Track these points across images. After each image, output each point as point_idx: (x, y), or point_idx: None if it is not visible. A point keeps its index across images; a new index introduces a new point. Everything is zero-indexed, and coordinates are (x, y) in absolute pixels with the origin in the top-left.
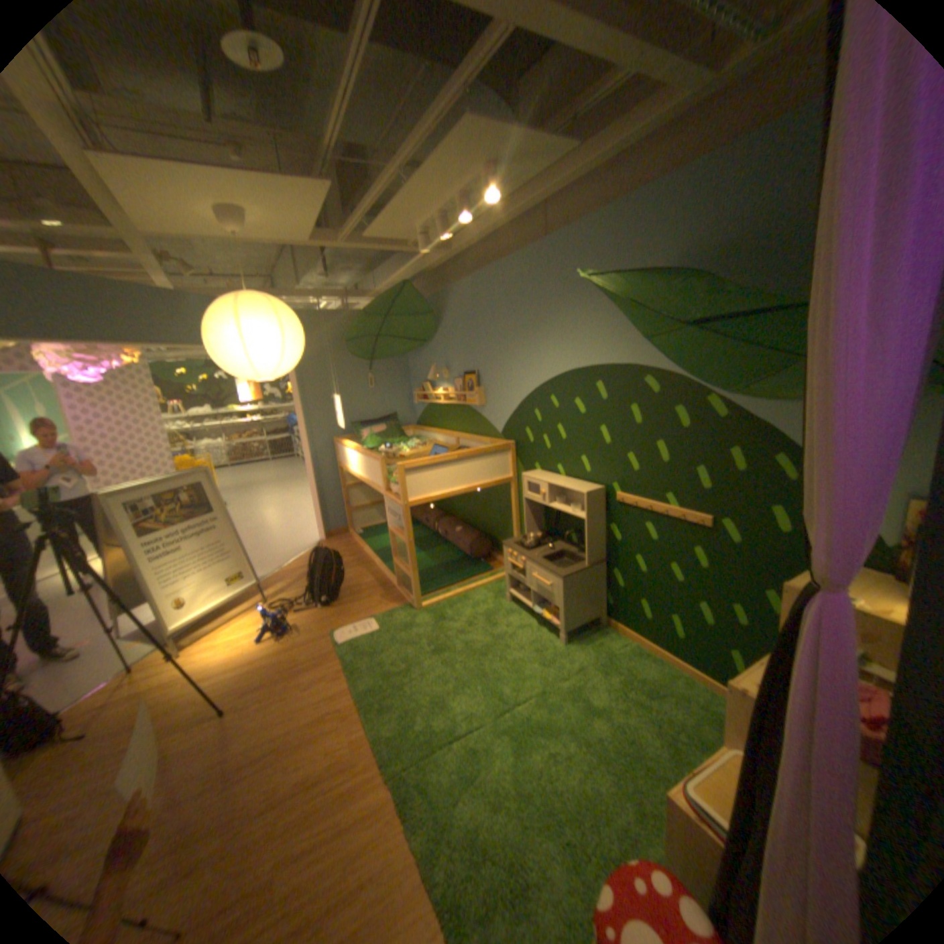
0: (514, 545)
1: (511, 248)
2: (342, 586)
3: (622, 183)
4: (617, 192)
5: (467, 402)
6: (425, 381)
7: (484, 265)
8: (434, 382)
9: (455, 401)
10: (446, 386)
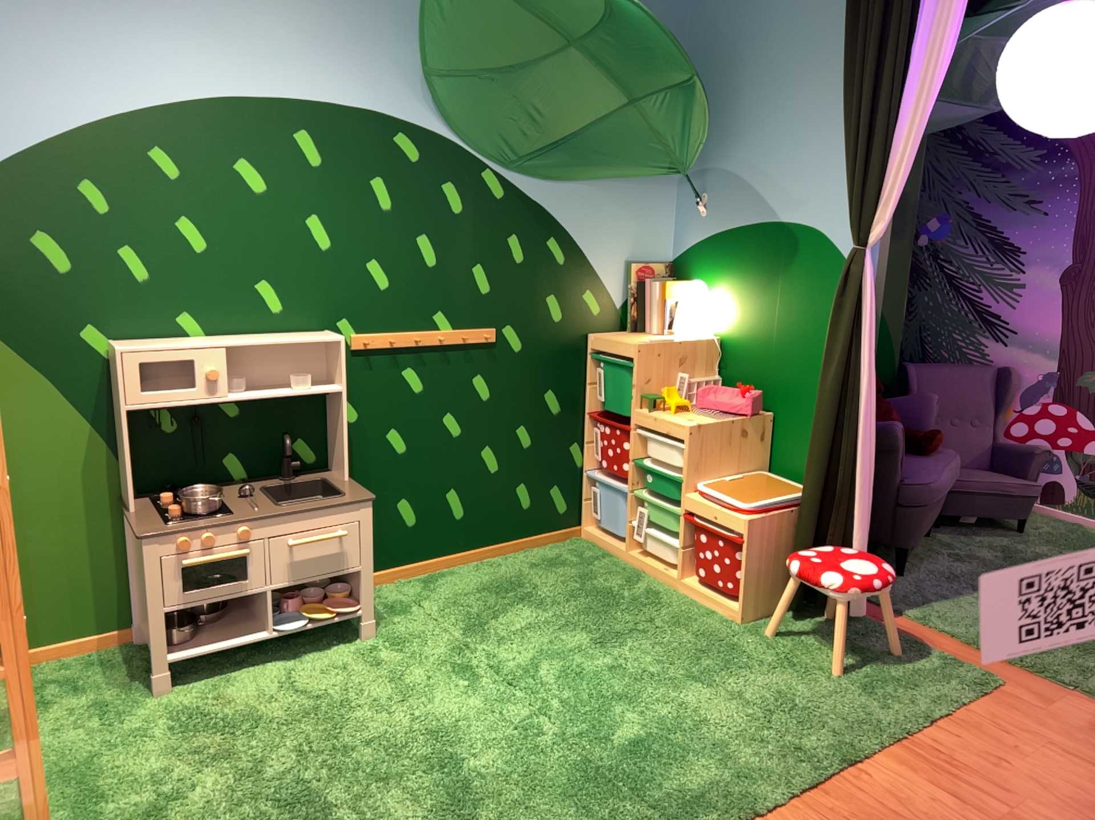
0: (172, 524)
1: None
2: None
3: None
4: None
5: None
6: None
7: None
8: None
9: None
10: None
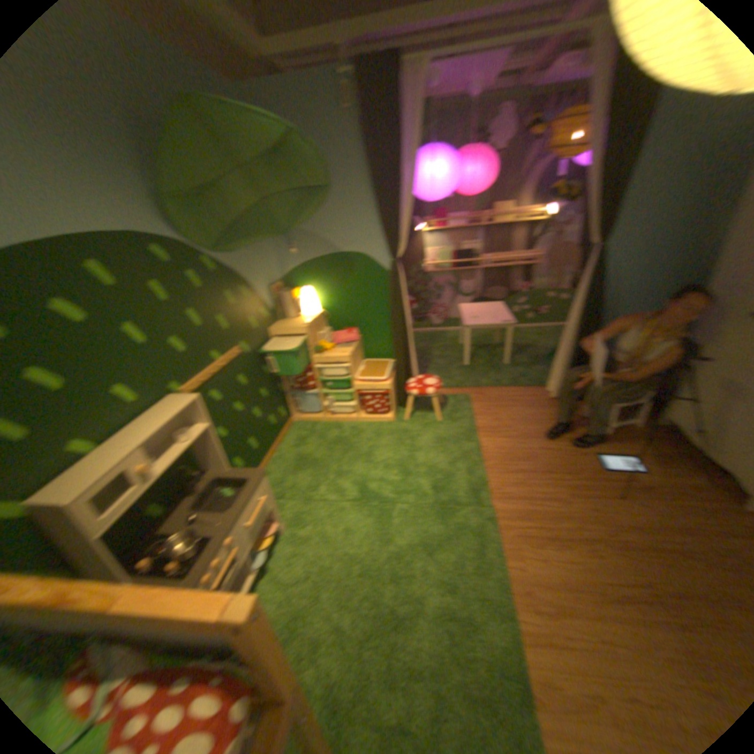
0: (189, 574)
1: None
2: None
3: None
4: None
5: None
6: None
7: None
8: None
9: None
10: None
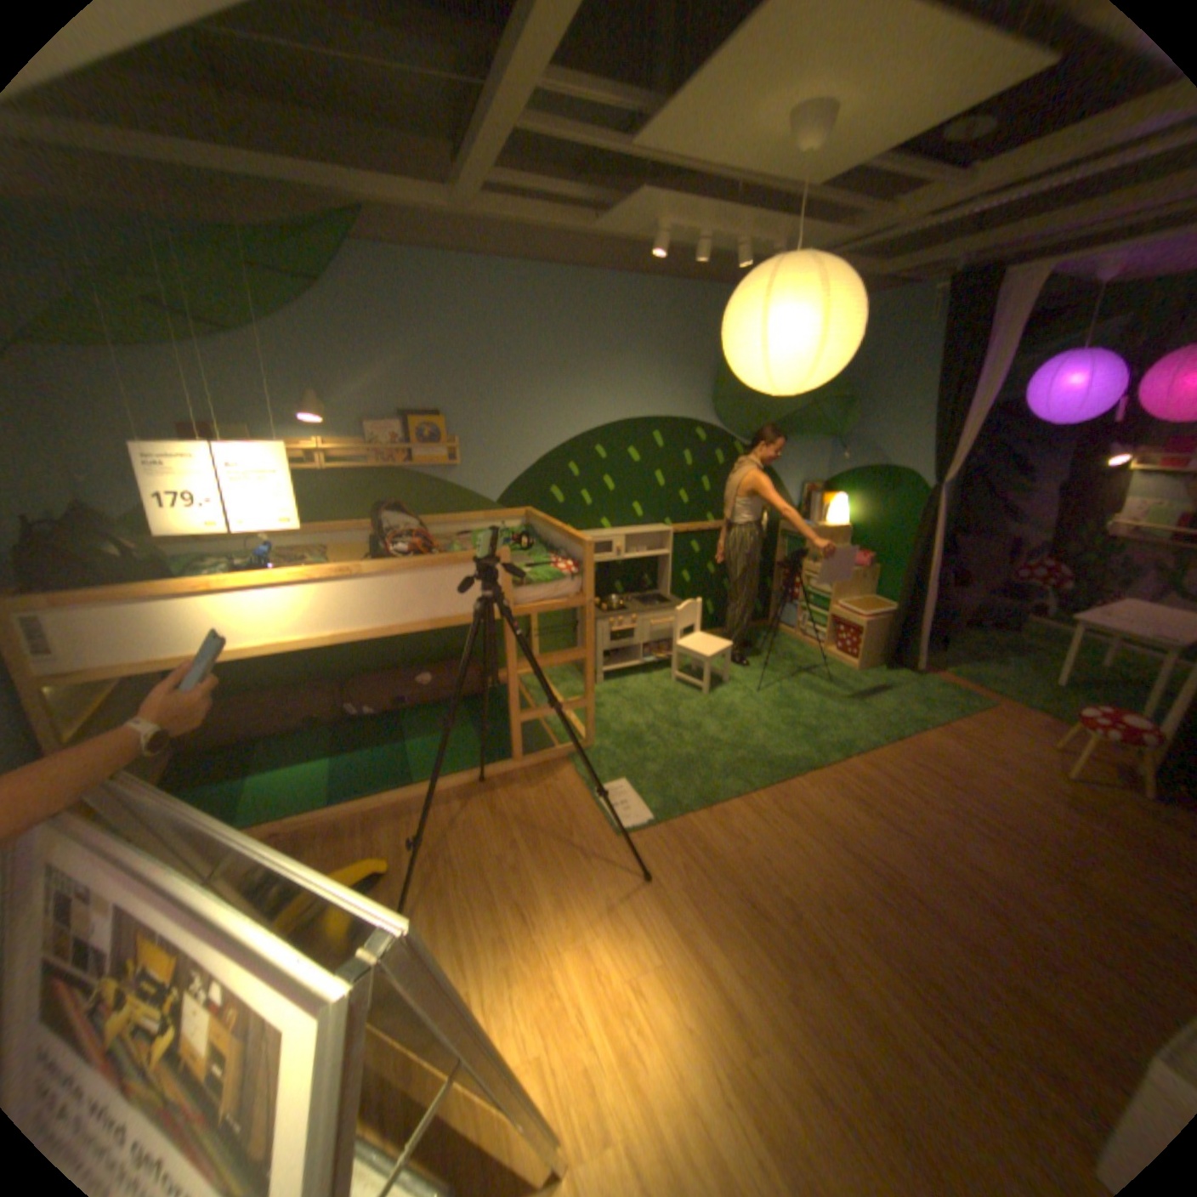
0: (605, 615)
1: (458, 237)
2: (447, 850)
3: (624, 253)
4: (618, 258)
5: (420, 462)
6: (182, 423)
7: (385, 233)
8: (244, 425)
9: (351, 464)
10: (309, 435)
